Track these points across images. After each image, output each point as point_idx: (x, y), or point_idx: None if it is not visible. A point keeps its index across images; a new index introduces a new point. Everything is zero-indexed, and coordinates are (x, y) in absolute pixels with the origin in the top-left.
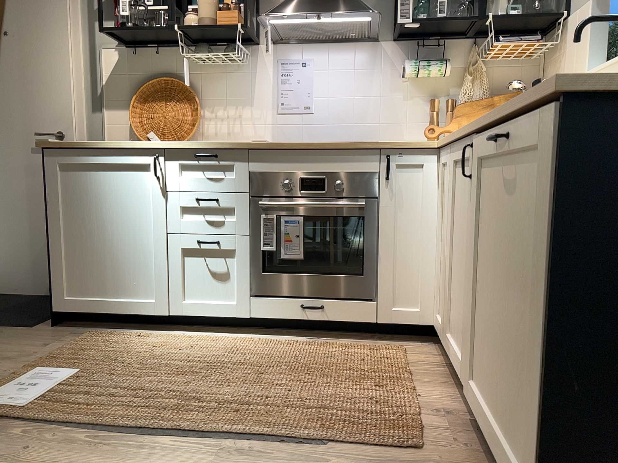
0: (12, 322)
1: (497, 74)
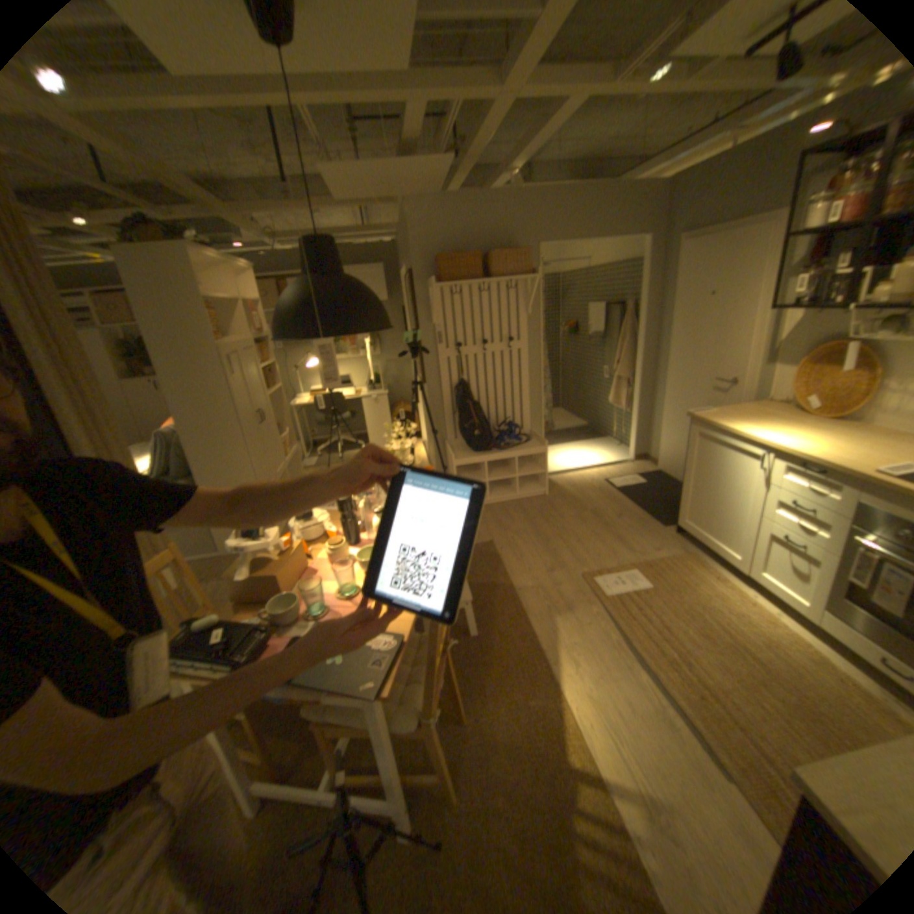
0: (659, 515)
1: None
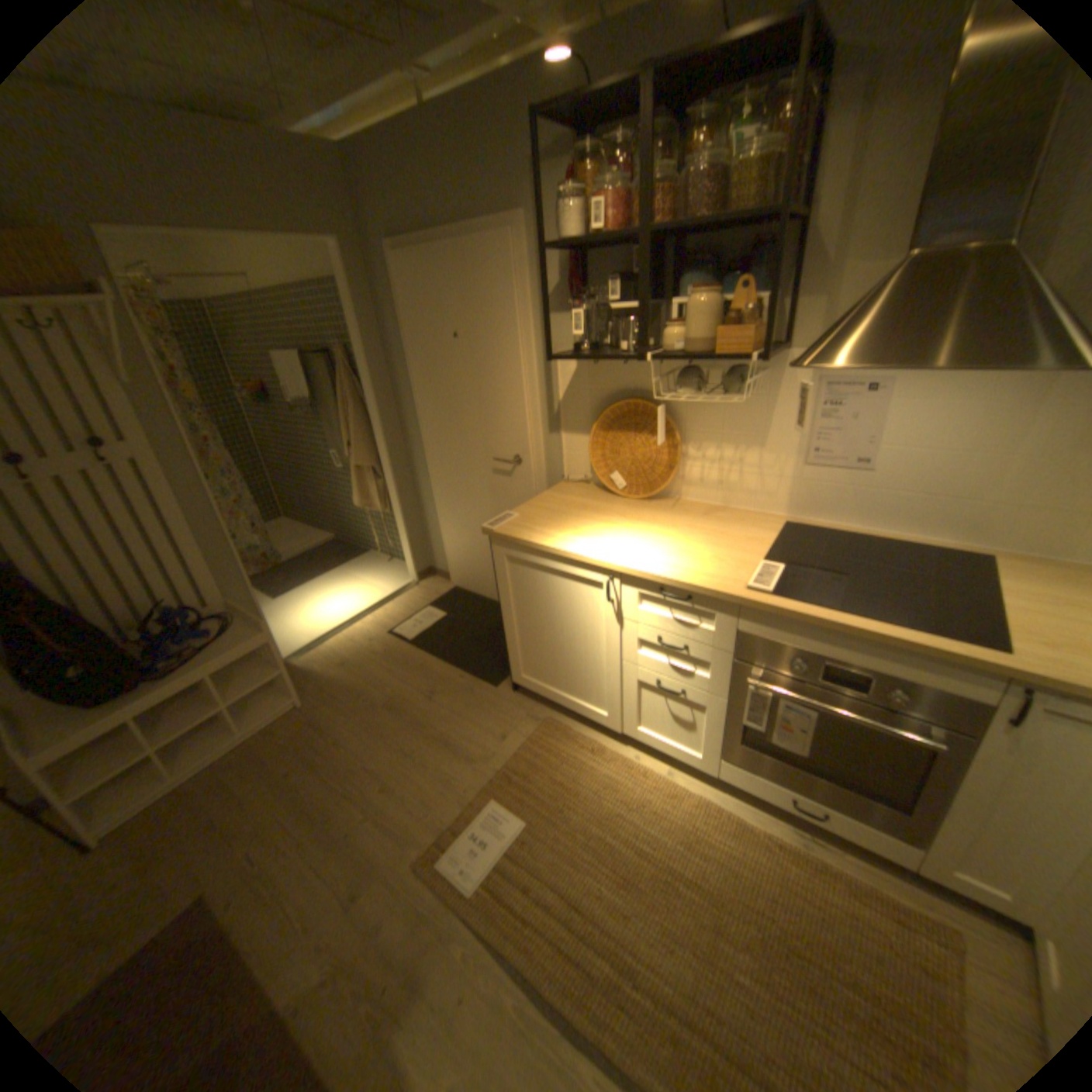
0: (483, 668)
1: None
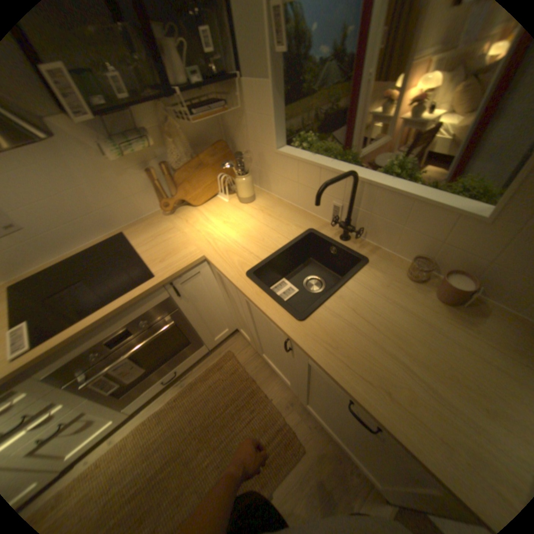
0: None
1: (190, 122)
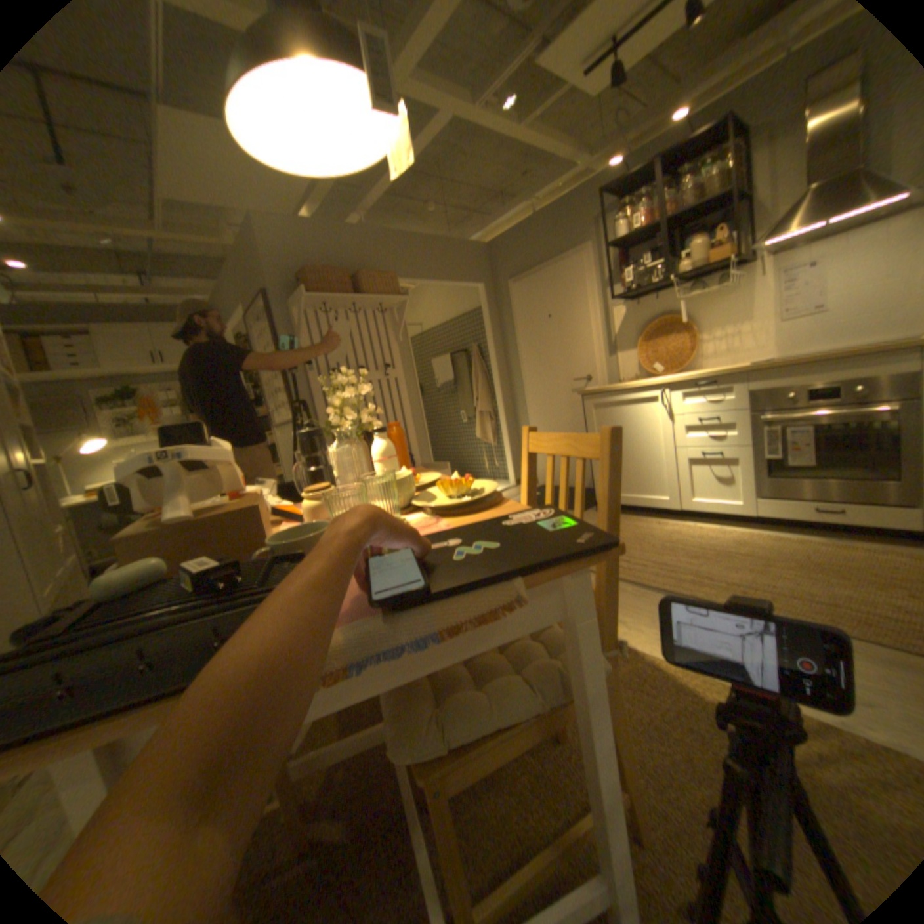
0: None
1: None
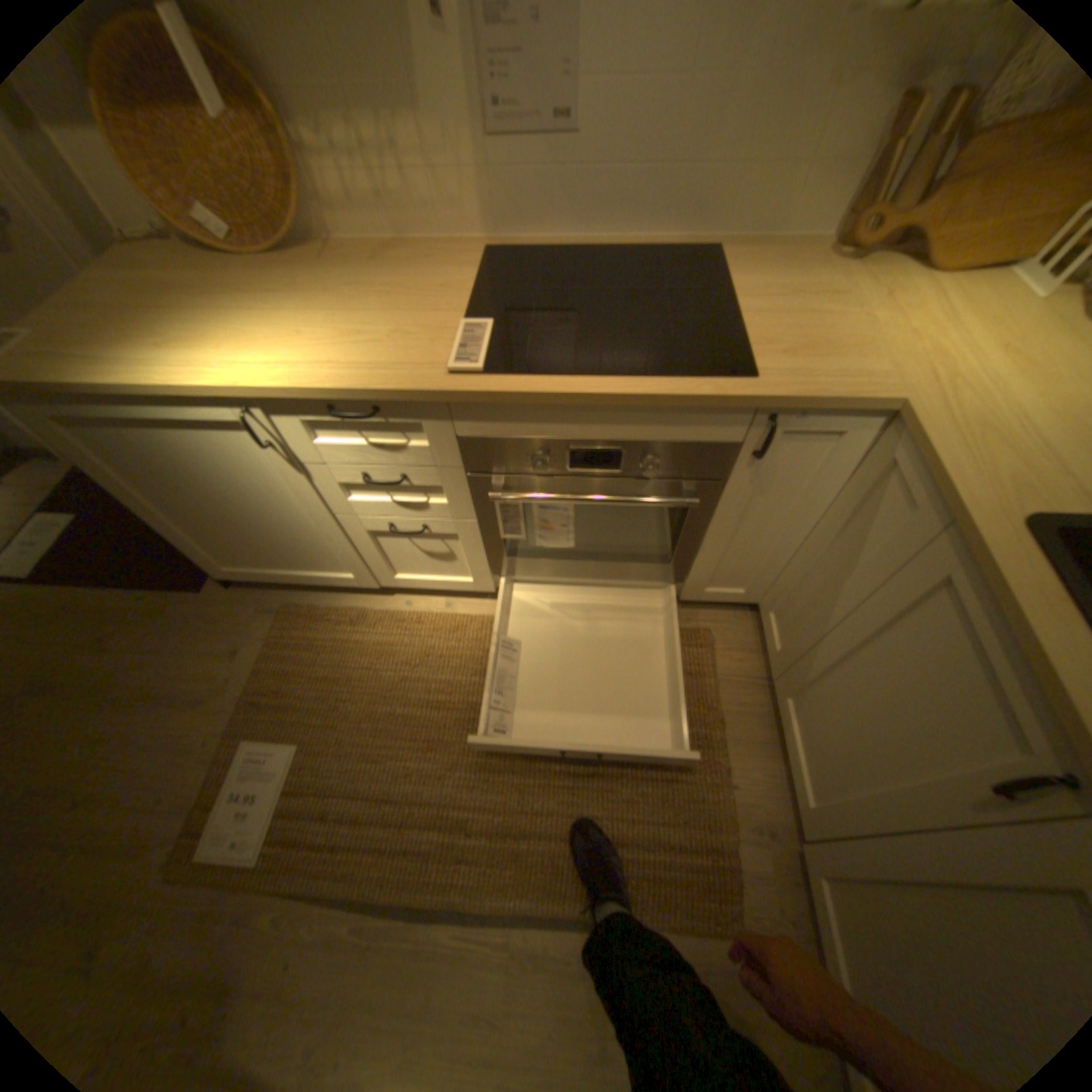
0: (164, 575)
1: None
